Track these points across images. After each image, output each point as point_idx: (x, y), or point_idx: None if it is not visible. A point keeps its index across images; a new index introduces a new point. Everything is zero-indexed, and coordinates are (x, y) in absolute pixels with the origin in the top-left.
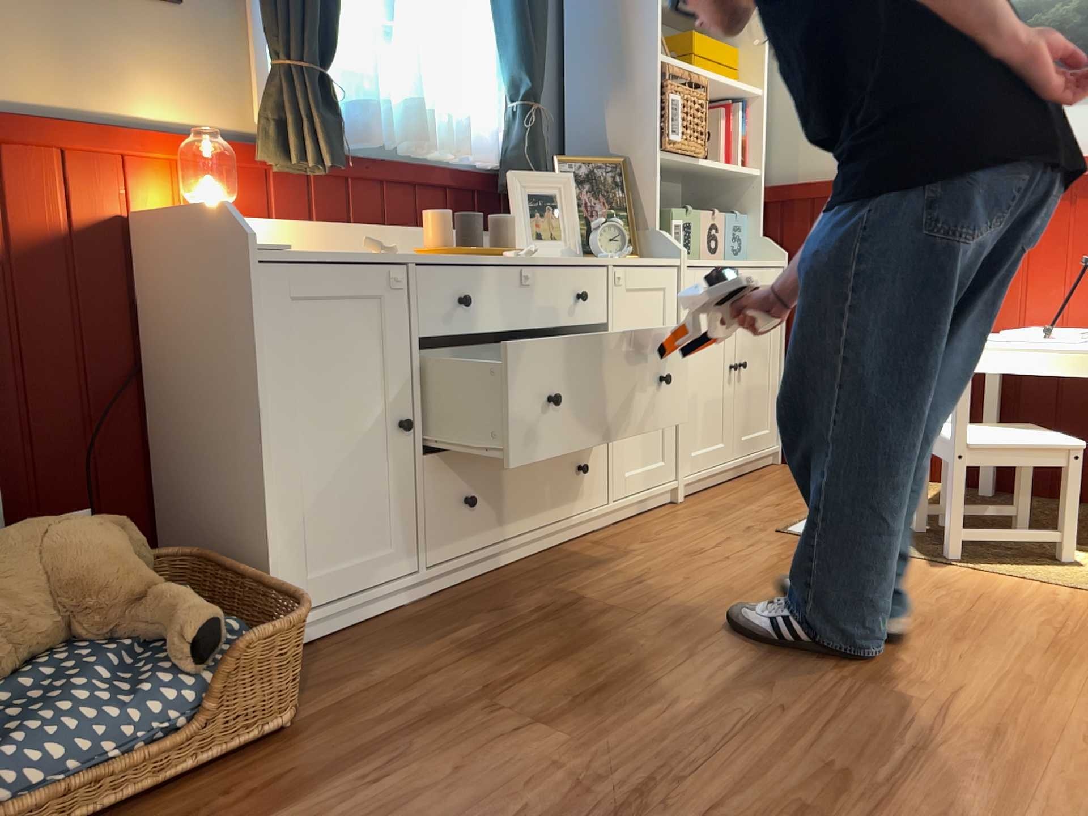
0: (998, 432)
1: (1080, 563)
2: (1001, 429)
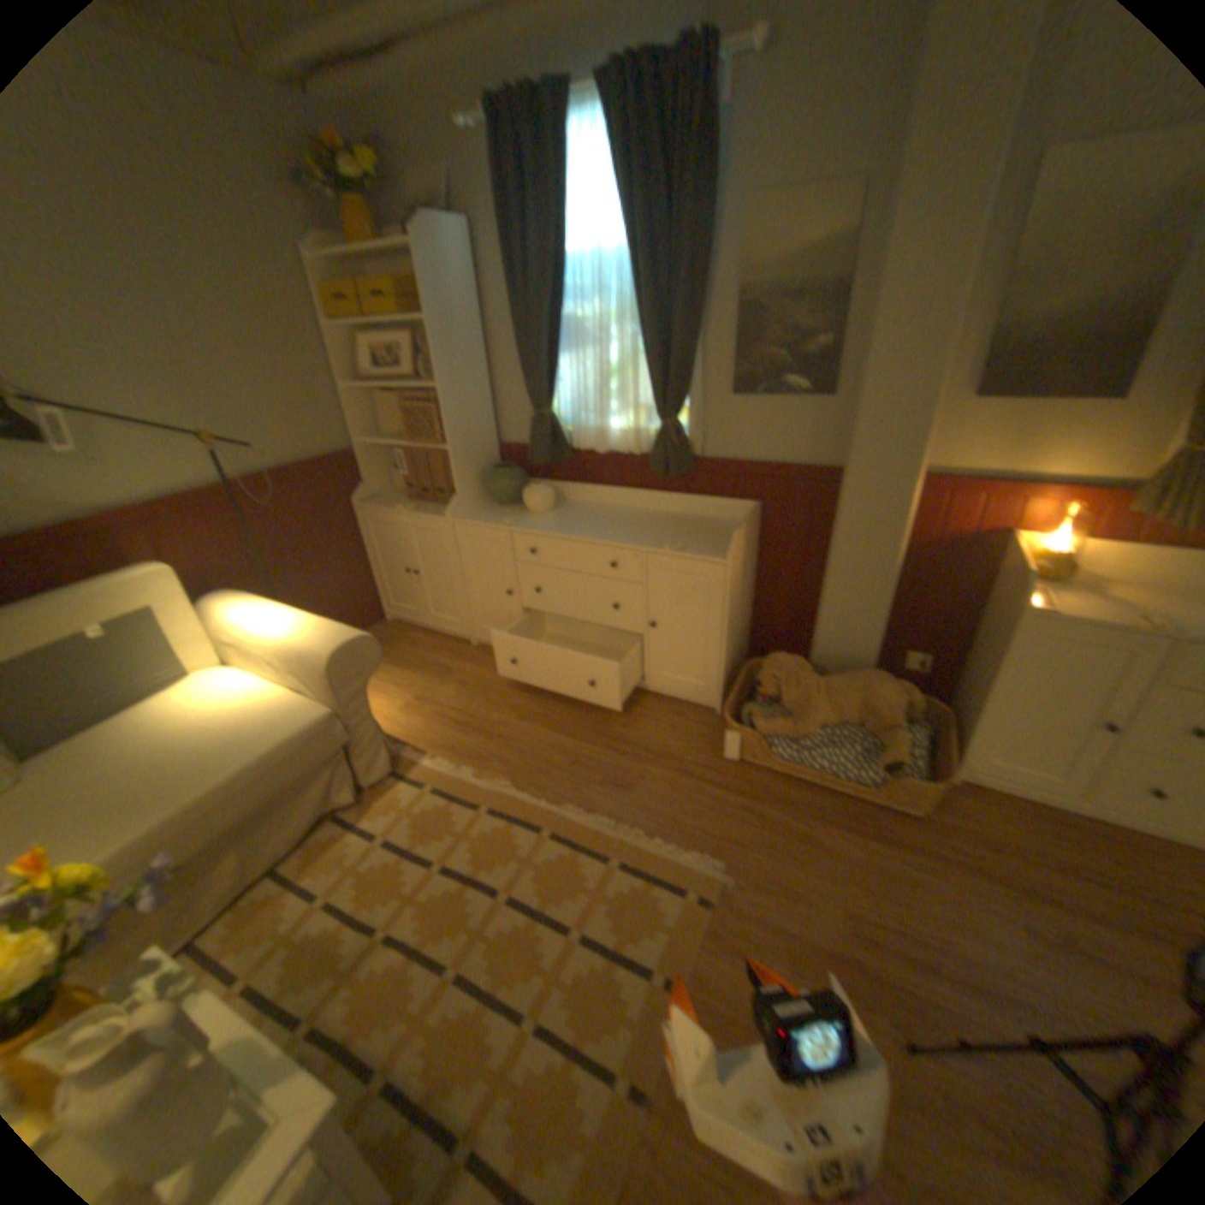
0: None
1: None
2: None
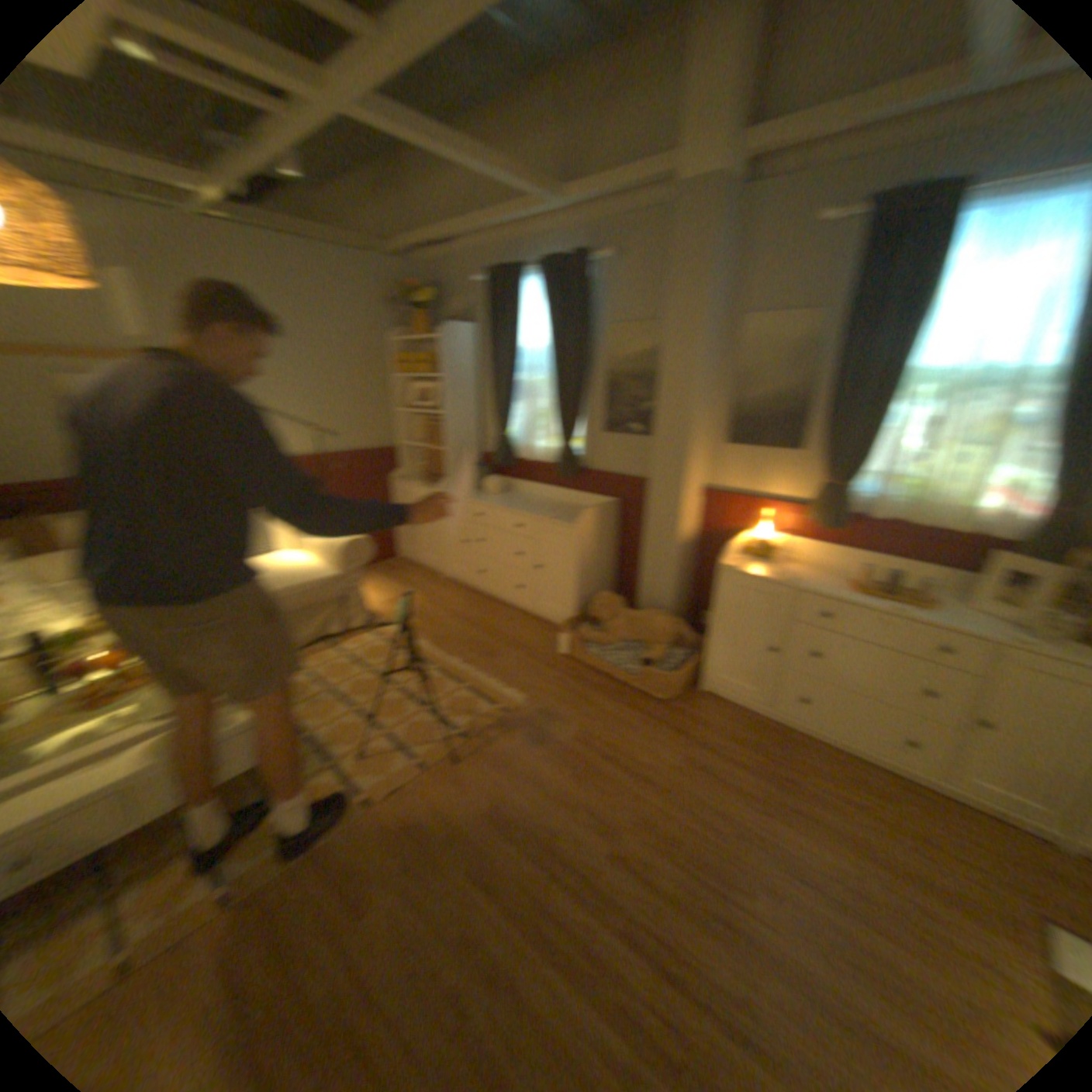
0: None
1: None
2: None
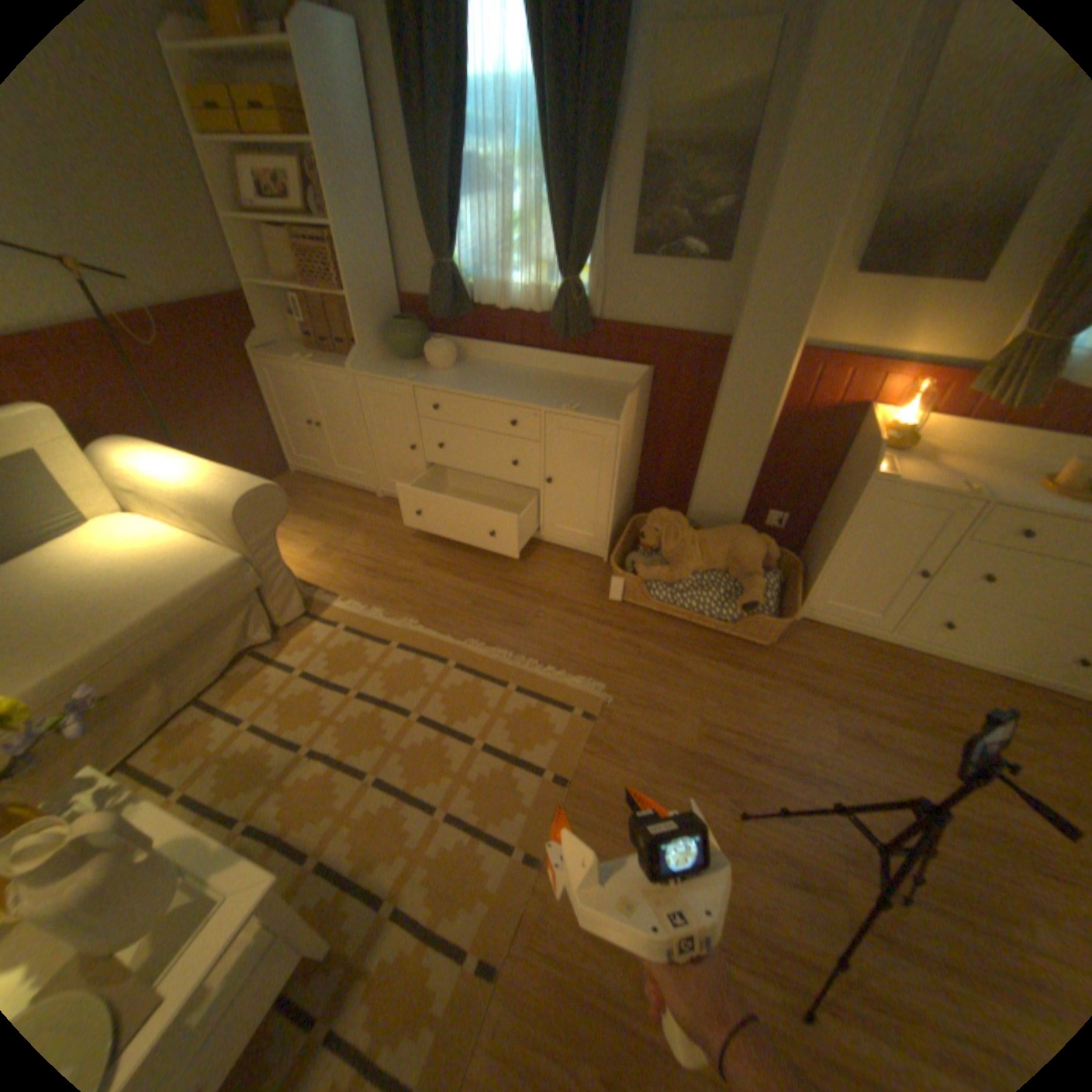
0: None
1: None
2: None
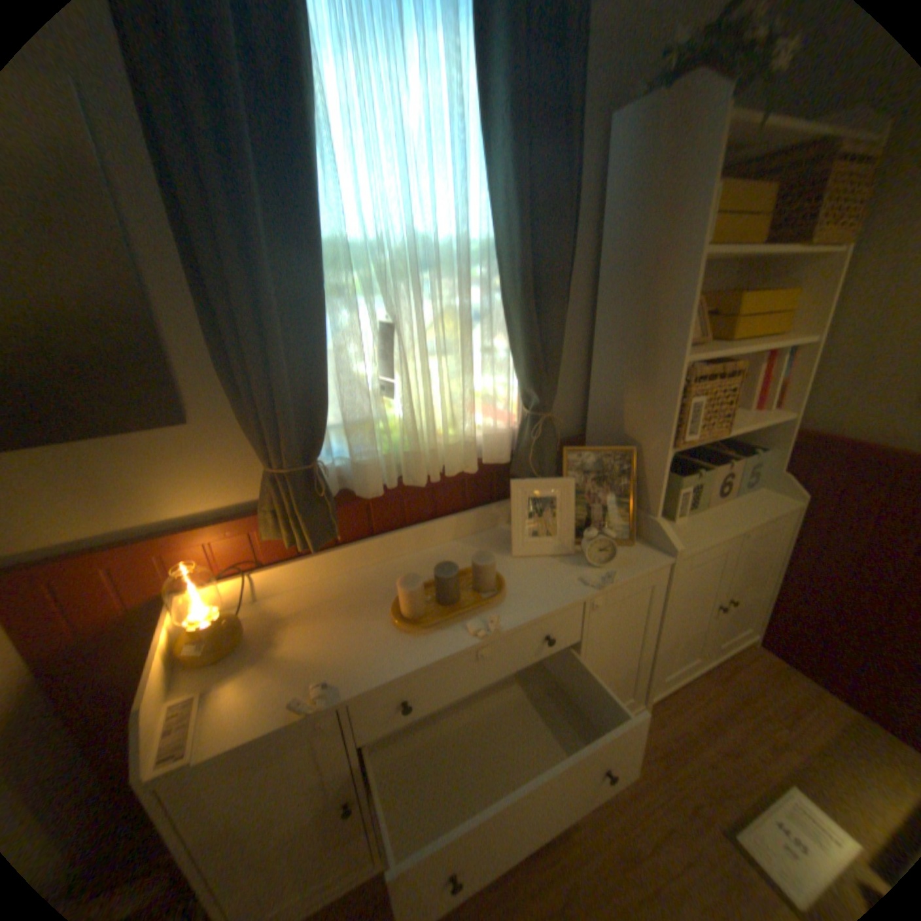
0: None
1: None
2: None
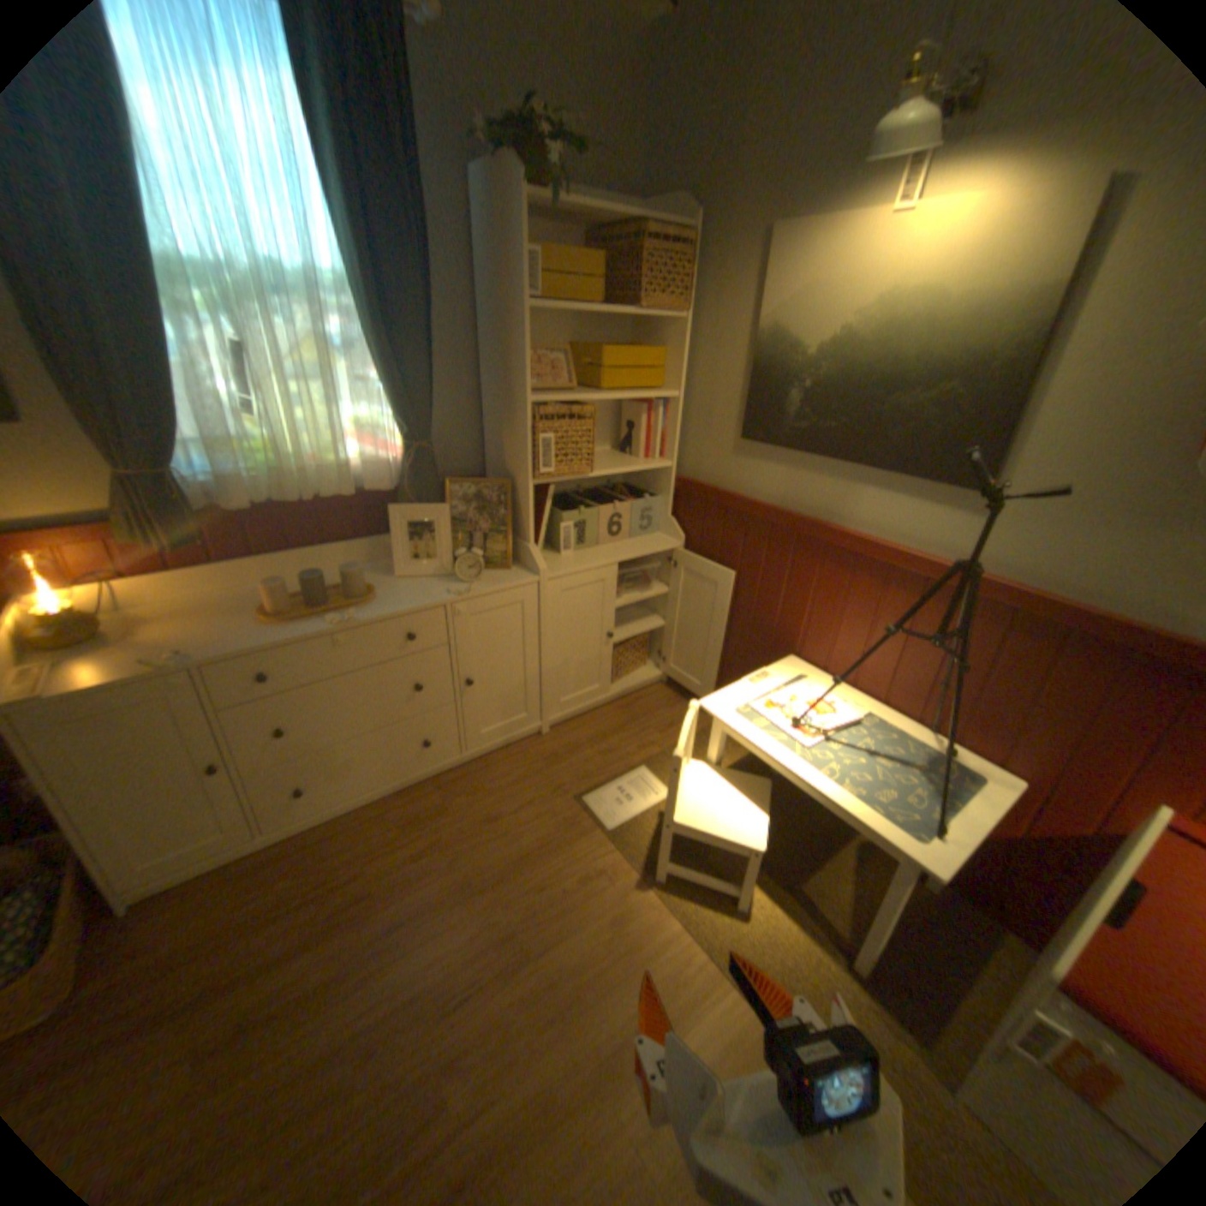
0: (724, 799)
1: (751, 918)
2: (734, 791)
